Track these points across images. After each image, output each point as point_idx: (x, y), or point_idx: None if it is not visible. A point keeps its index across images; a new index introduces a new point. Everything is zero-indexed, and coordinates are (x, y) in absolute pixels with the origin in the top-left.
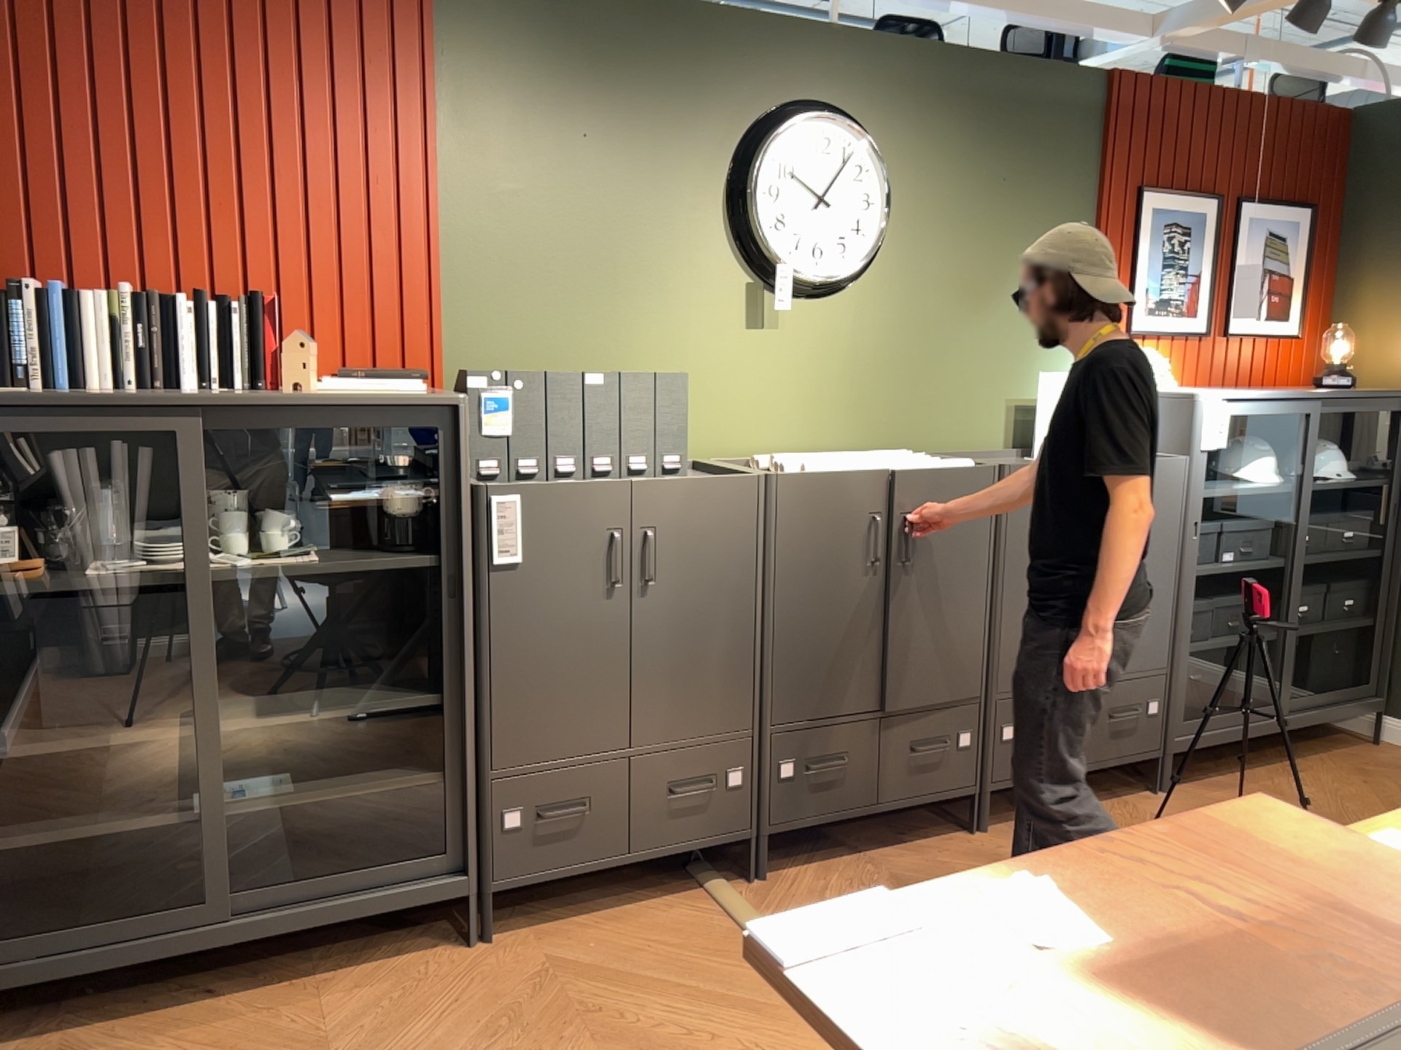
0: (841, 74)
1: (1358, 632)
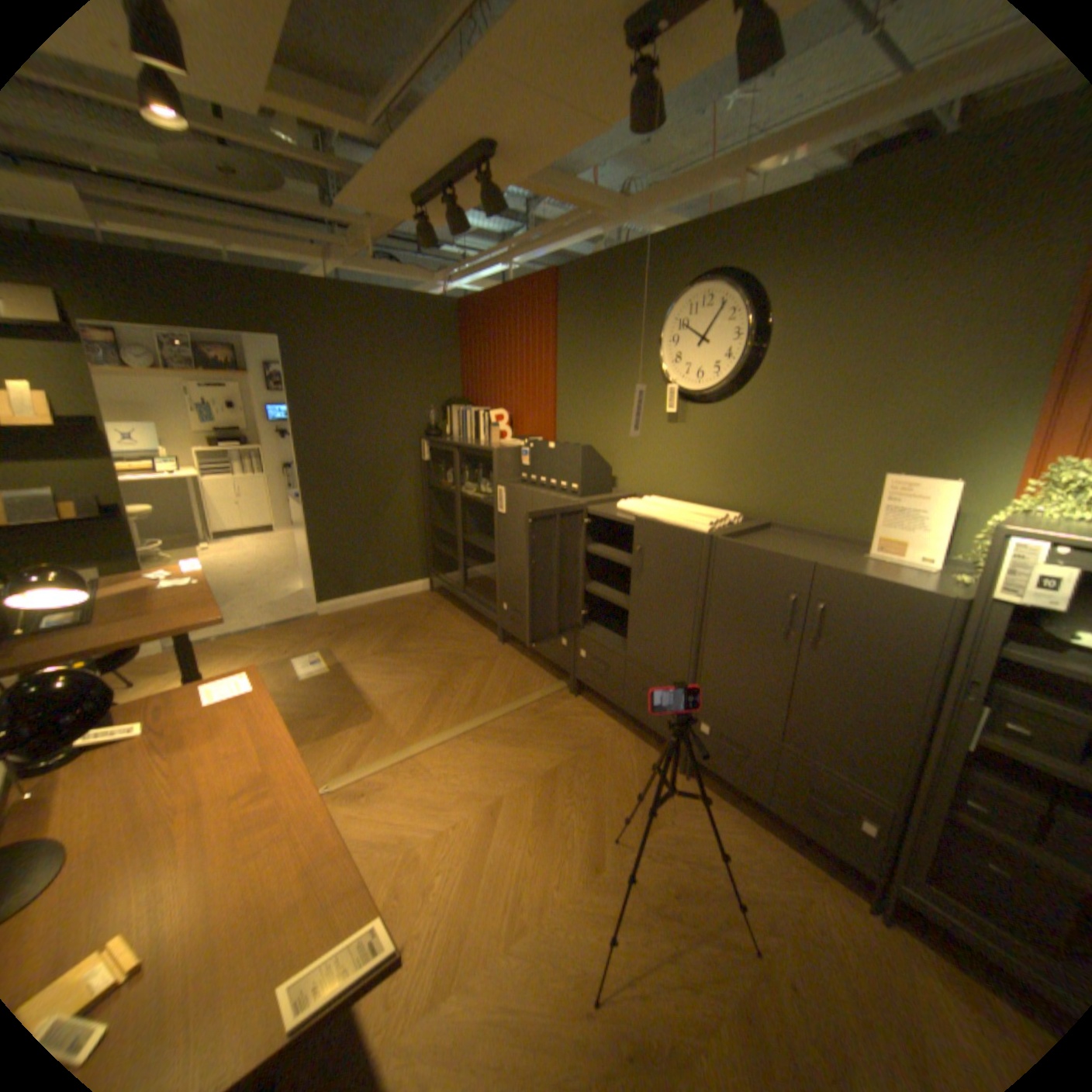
0: (738, 240)
1: None
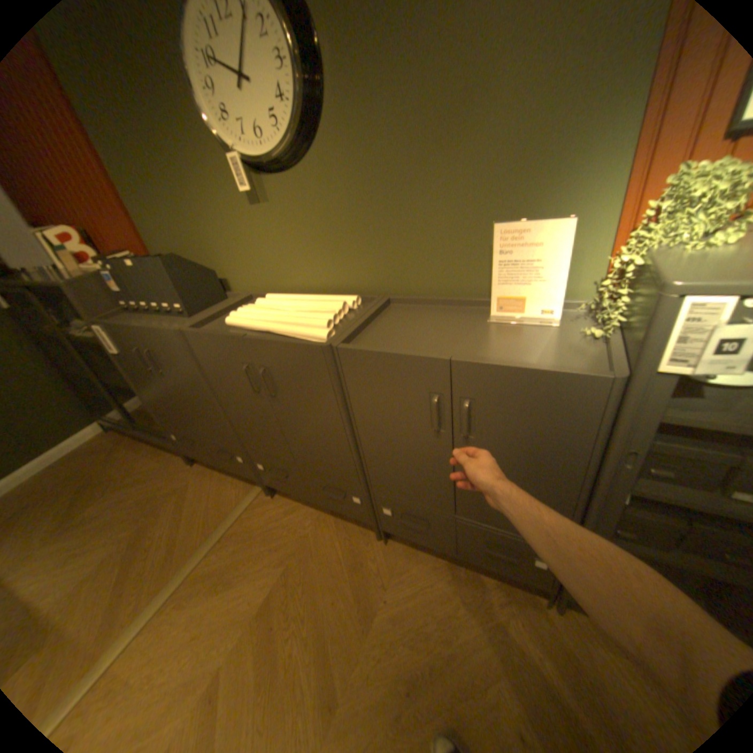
0: None
1: None
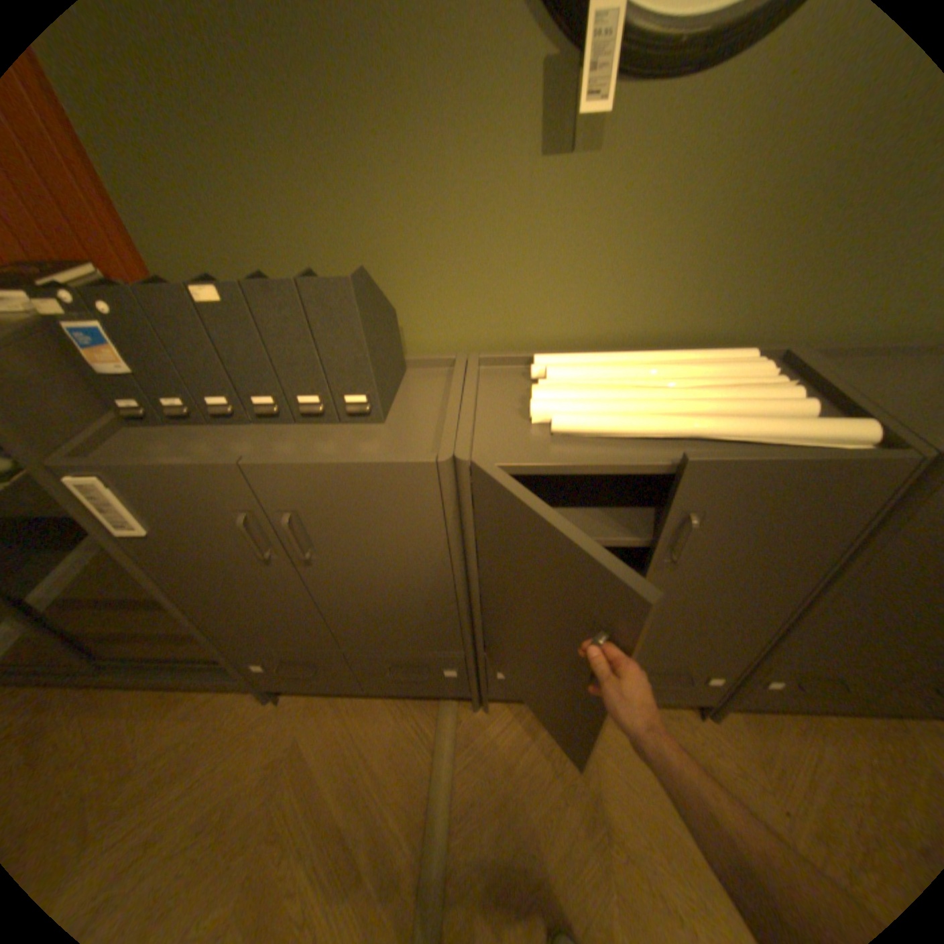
0: None
1: None
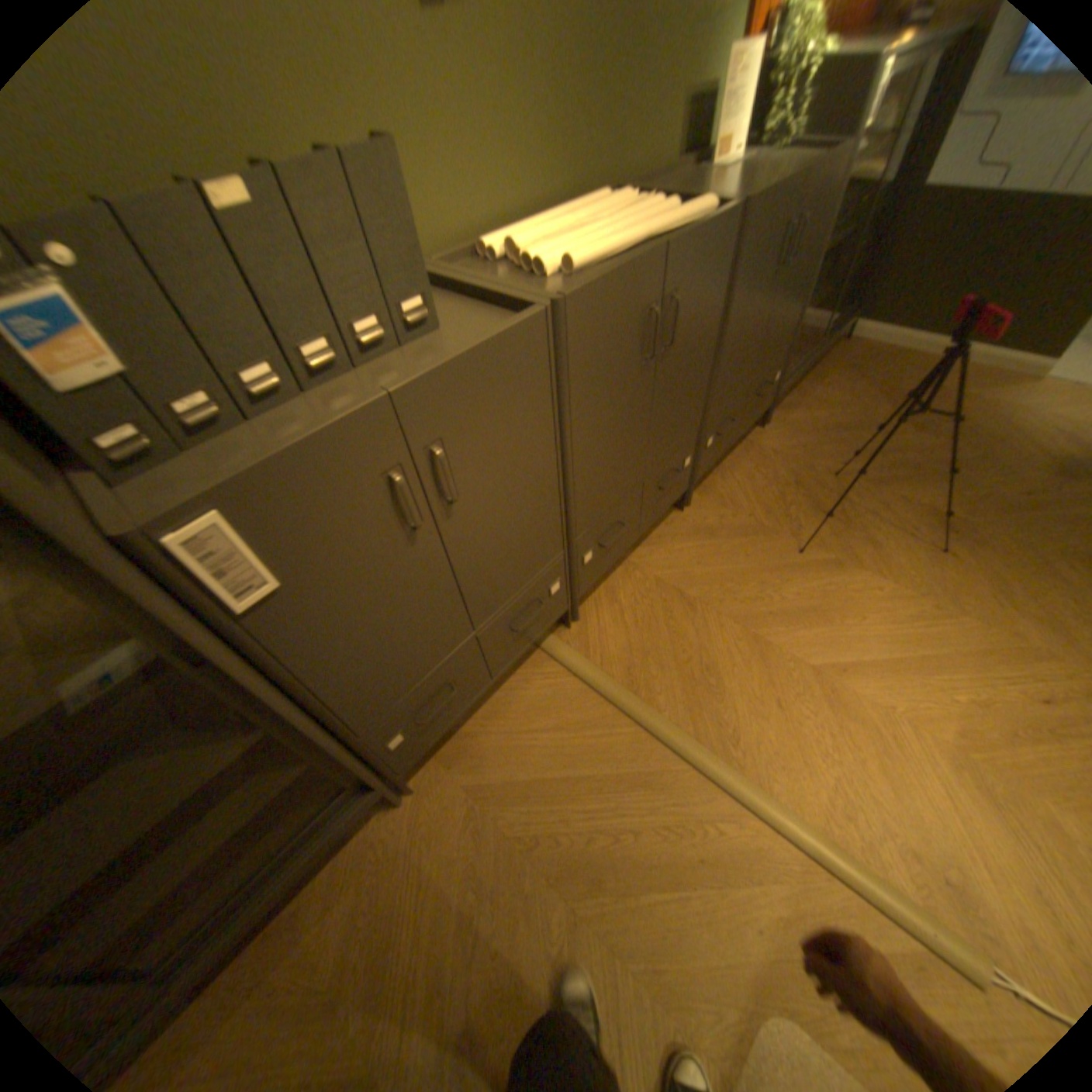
0: None
1: (856, 264)
